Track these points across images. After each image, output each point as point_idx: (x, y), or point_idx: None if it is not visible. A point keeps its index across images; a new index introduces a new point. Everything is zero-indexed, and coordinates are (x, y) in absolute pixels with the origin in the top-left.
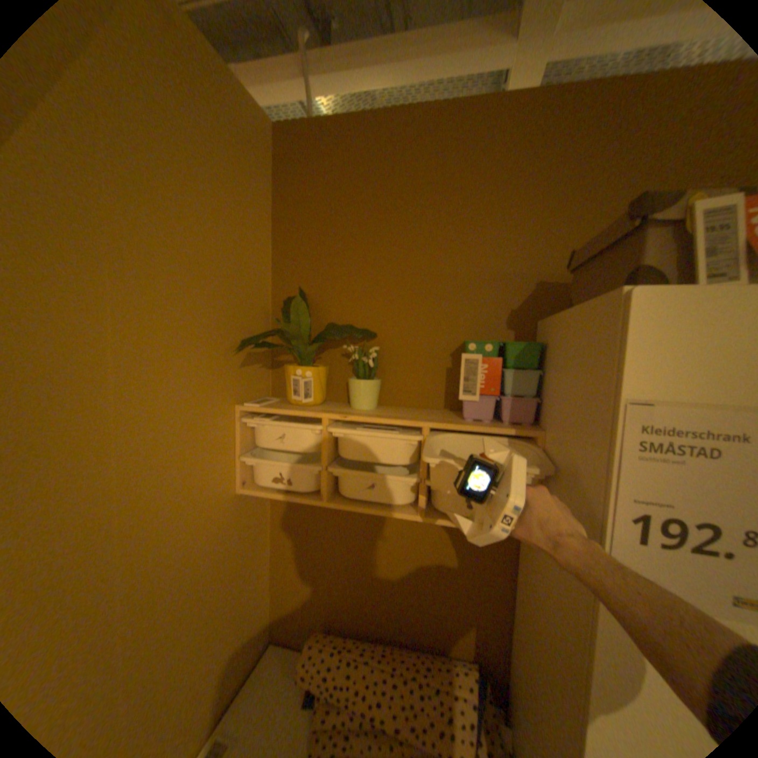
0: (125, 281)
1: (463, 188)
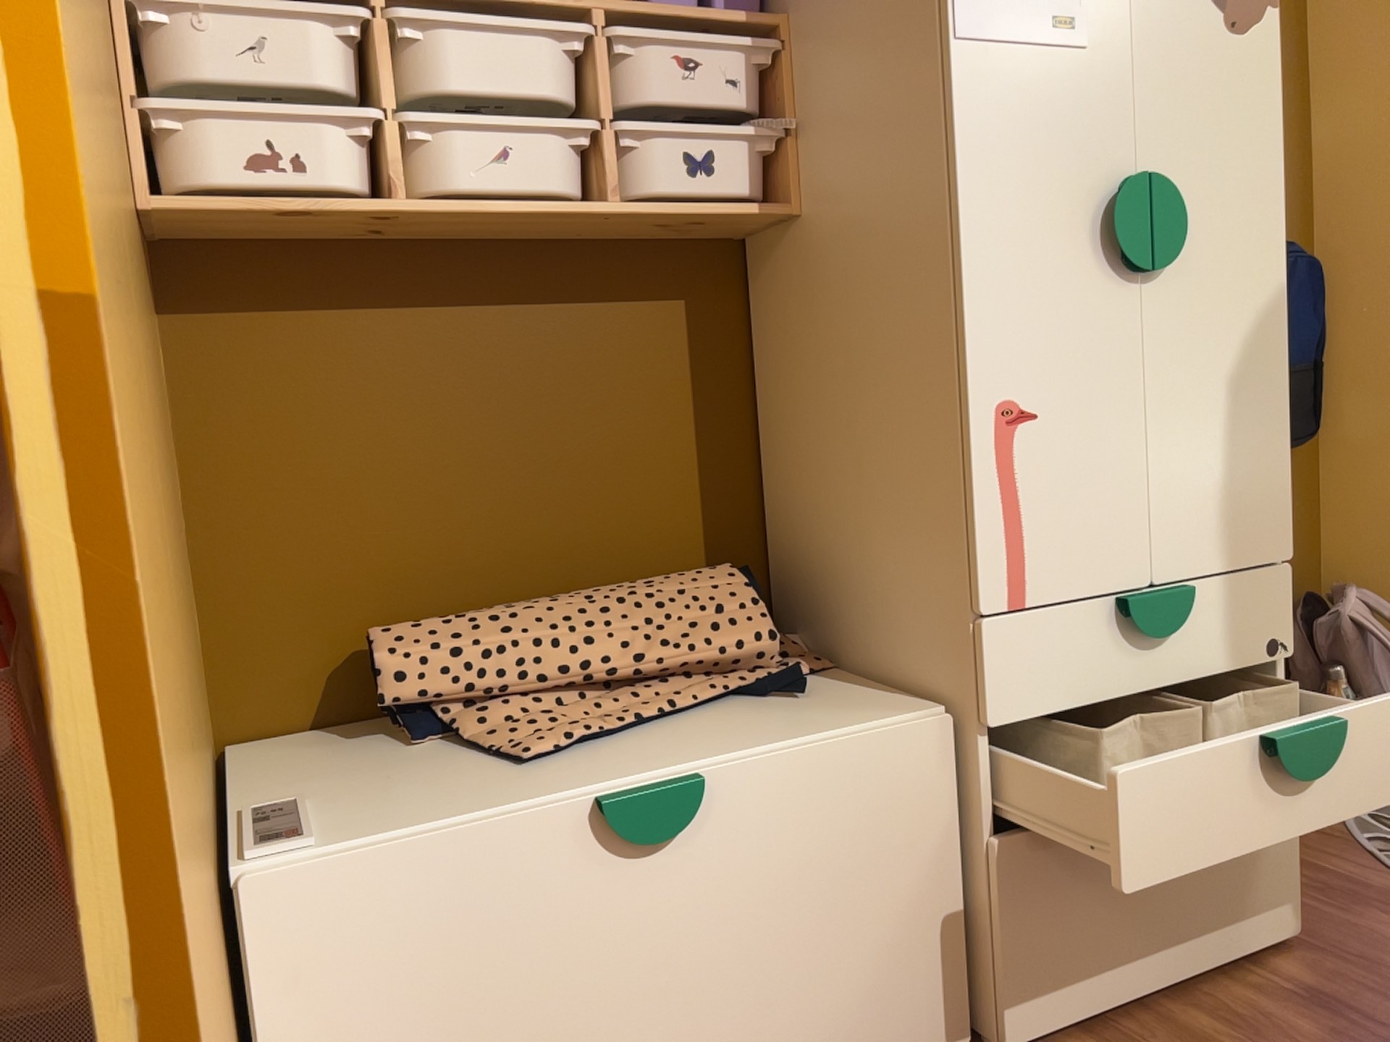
0: None
1: None
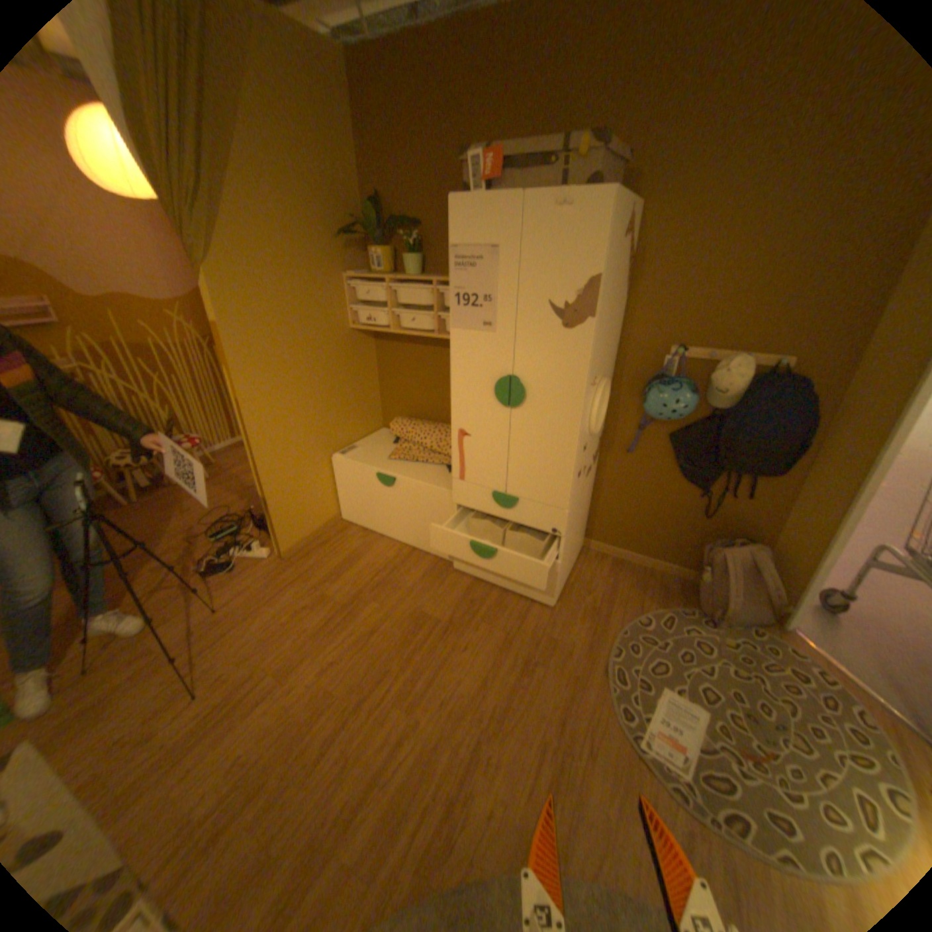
0: (276, 202)
1: (463, 101)
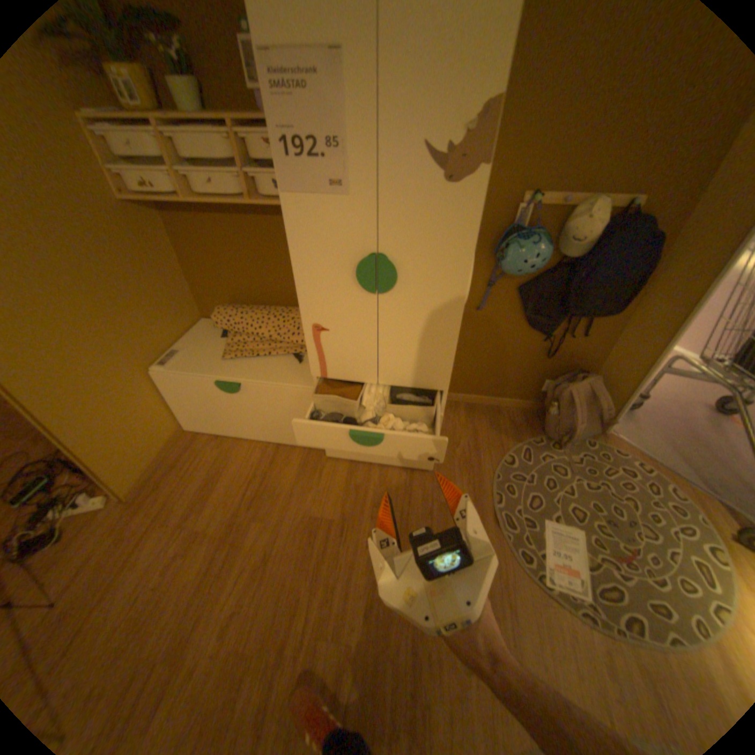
0: None
1: None
